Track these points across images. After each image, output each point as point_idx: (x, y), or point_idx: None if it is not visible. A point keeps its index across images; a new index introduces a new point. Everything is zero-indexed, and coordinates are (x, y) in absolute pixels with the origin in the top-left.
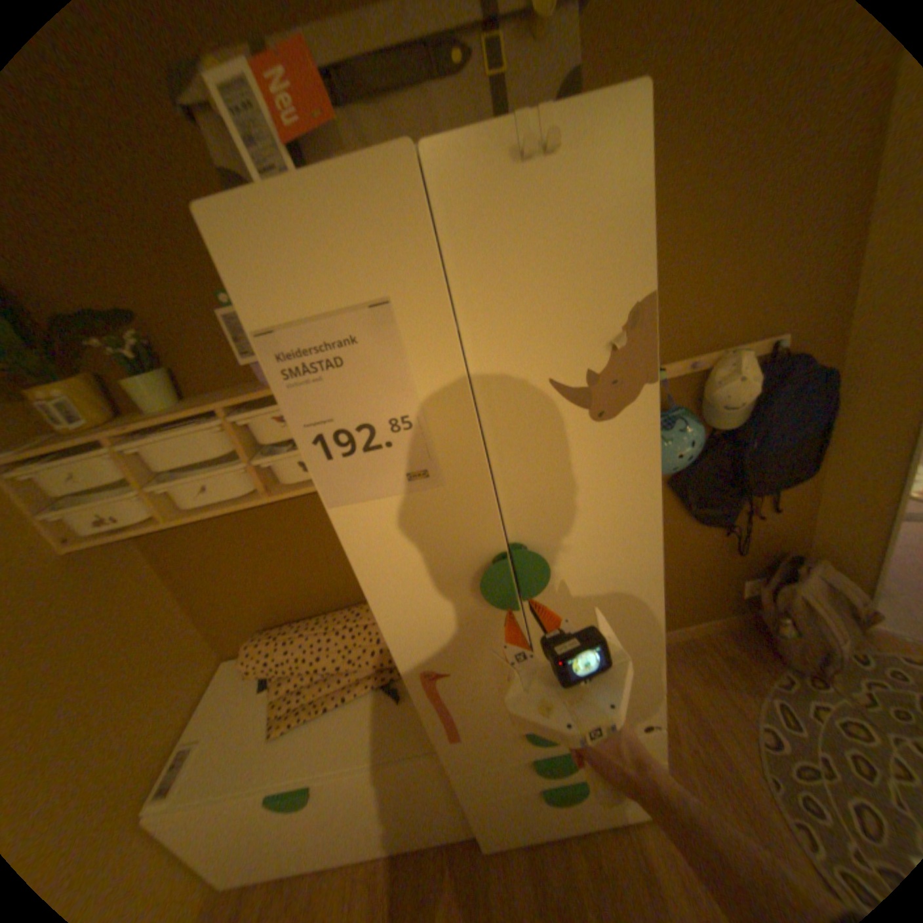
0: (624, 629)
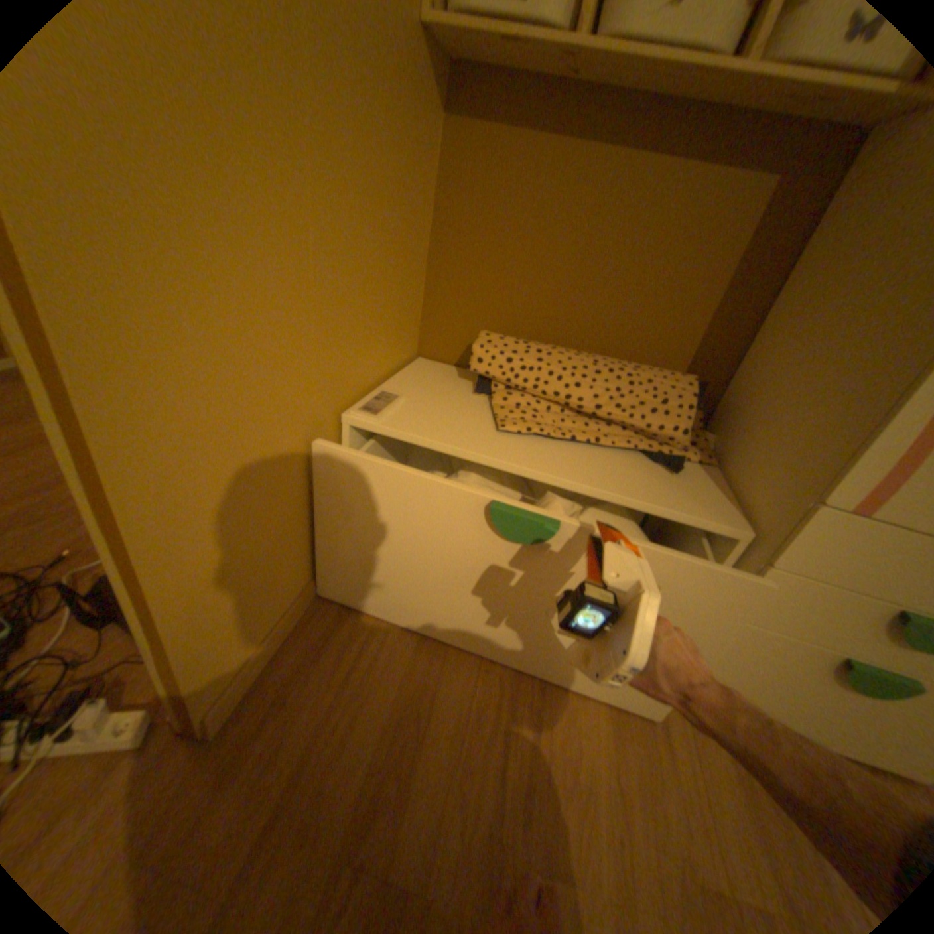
0: None
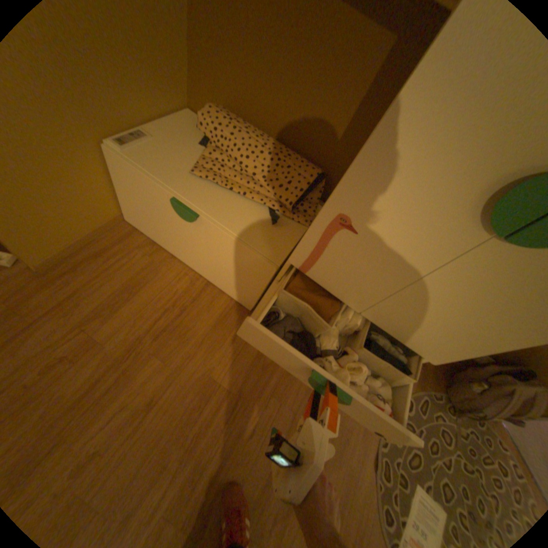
0: (498, 326)
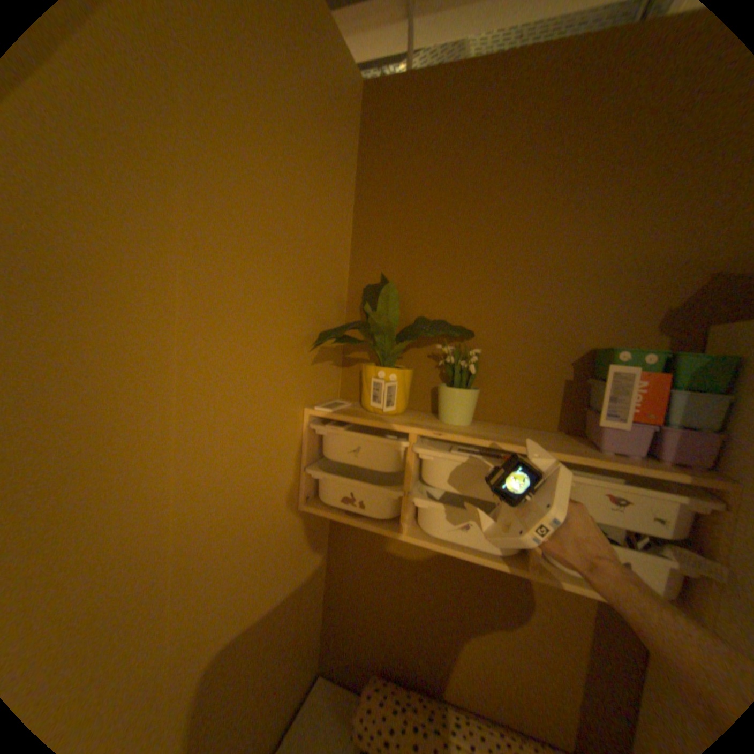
0: None
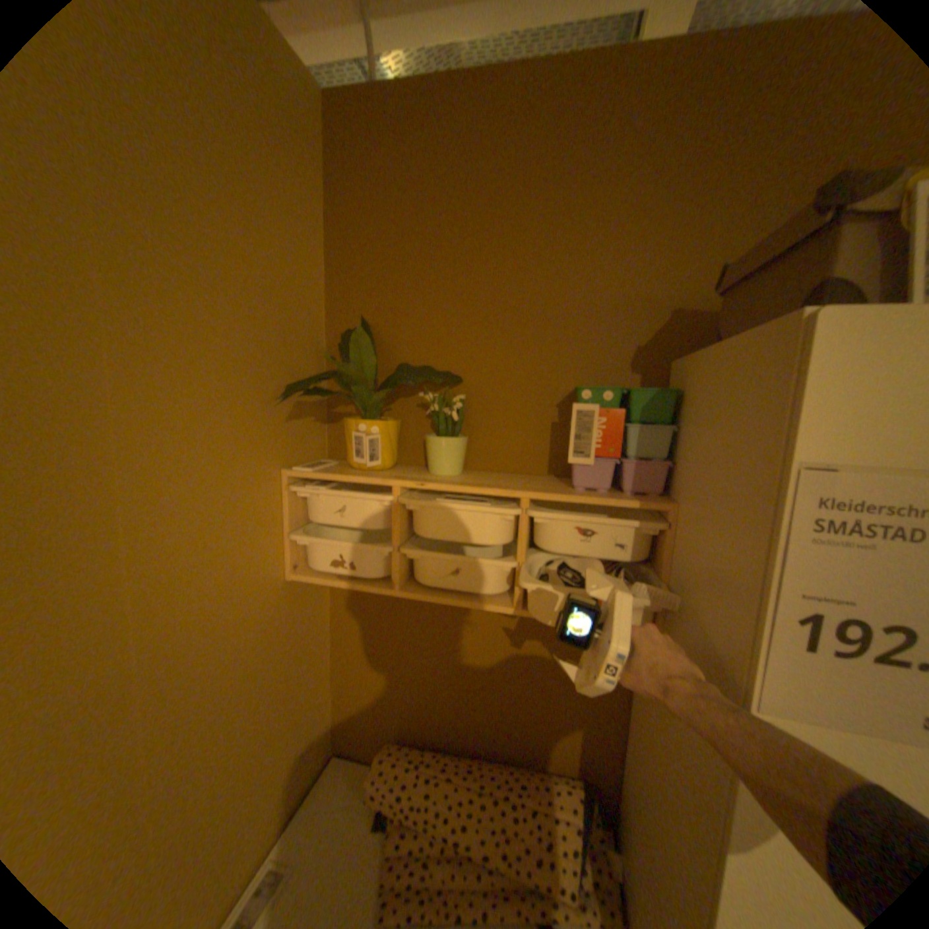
0: None
